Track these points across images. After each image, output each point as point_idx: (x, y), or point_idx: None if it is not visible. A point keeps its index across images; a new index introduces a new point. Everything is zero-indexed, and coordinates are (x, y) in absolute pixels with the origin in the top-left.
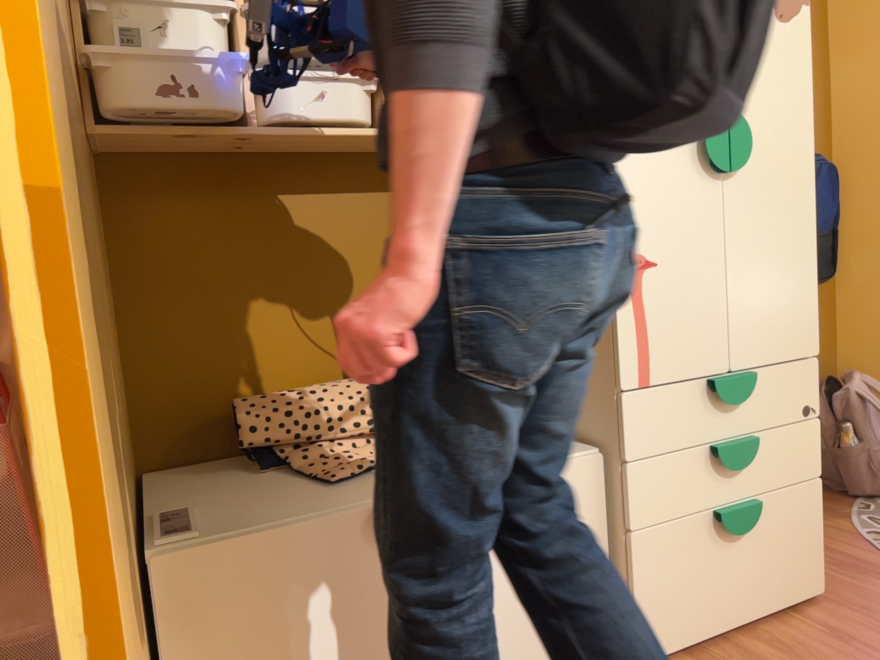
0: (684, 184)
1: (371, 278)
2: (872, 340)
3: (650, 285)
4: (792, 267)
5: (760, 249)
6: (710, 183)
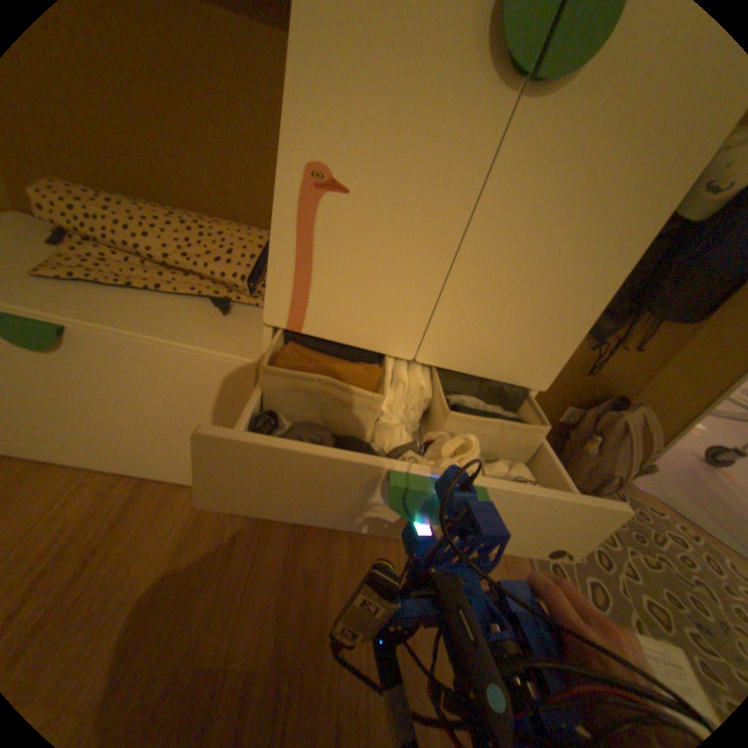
0: (437, 69)
1: (214, 122)
2: (686, 393)
3: (327, 213)
4: (566, 284)
5: (528, 237)
6: (489, 88)
